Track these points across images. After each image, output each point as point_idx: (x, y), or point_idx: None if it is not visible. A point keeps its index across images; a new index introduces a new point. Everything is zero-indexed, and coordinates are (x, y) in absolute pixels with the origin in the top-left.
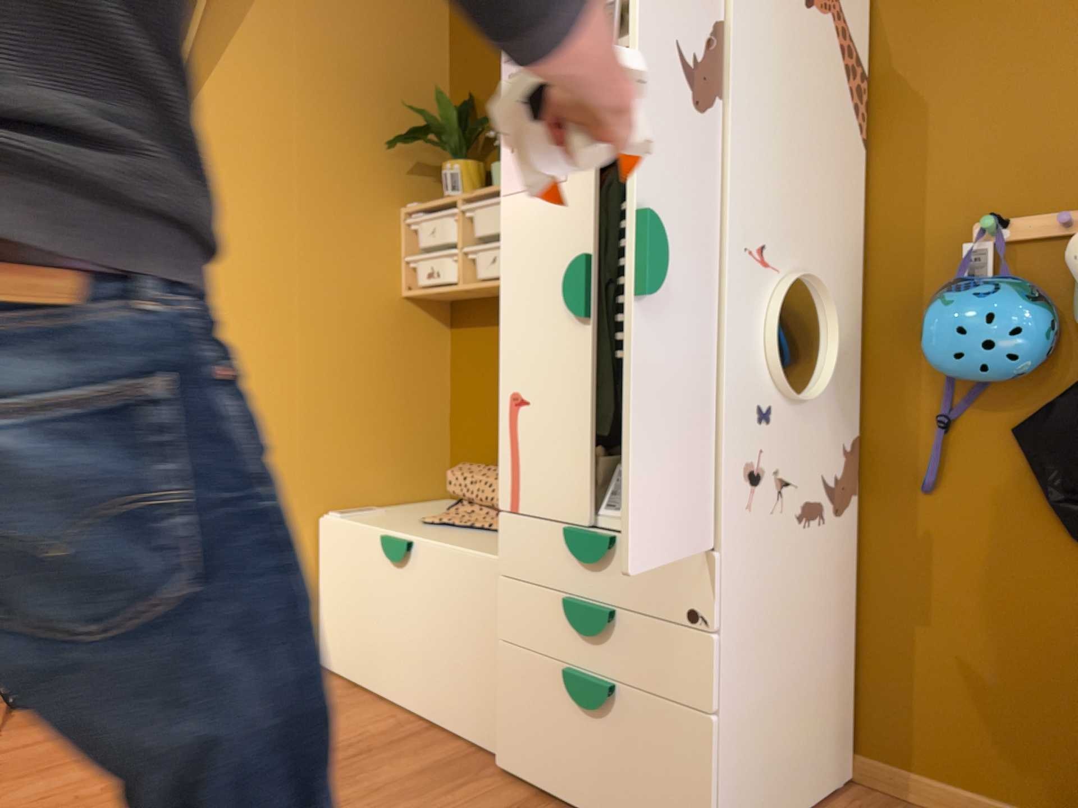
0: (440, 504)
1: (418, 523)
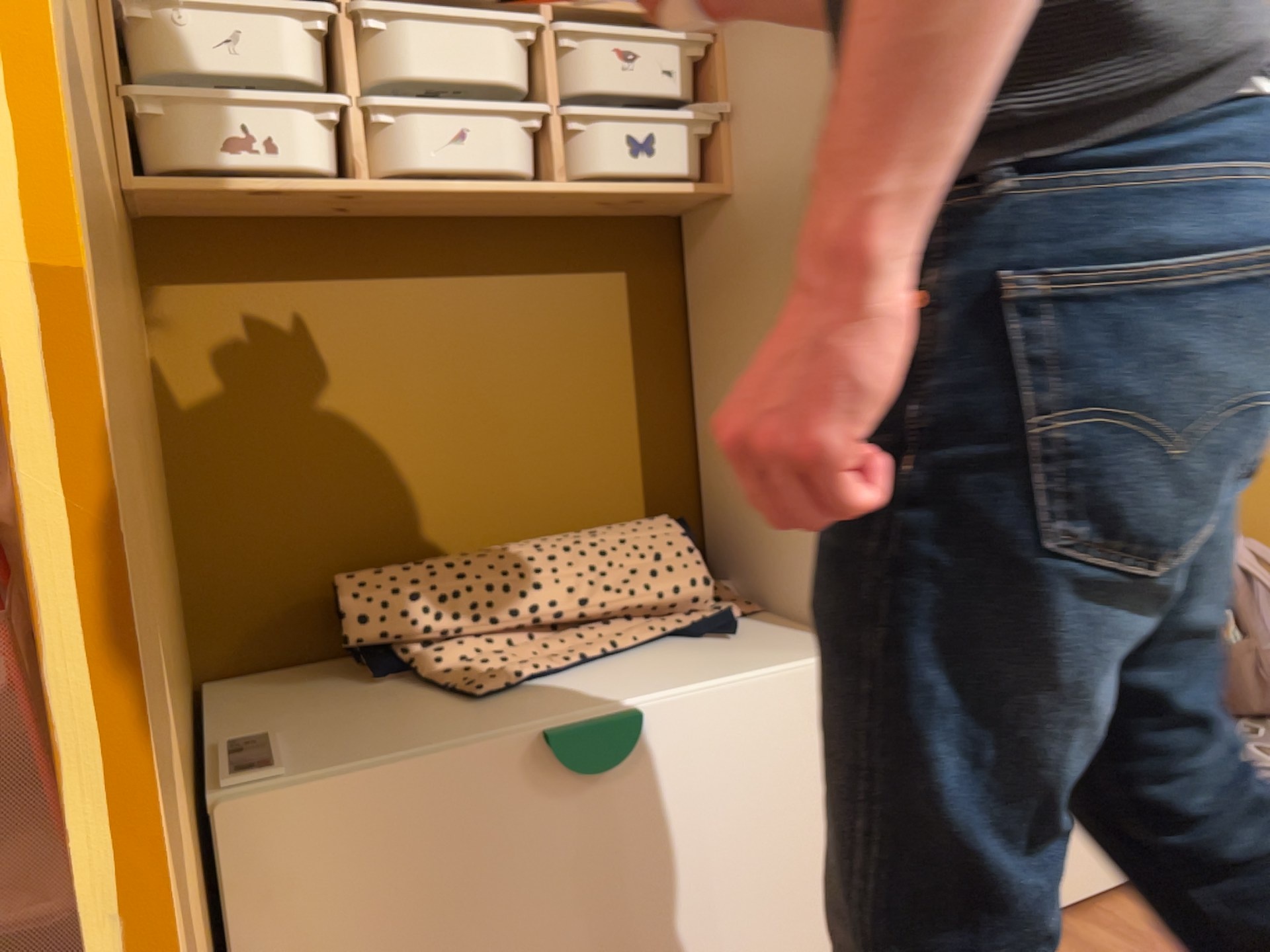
0: (255, 688)
1: (480, 700)
